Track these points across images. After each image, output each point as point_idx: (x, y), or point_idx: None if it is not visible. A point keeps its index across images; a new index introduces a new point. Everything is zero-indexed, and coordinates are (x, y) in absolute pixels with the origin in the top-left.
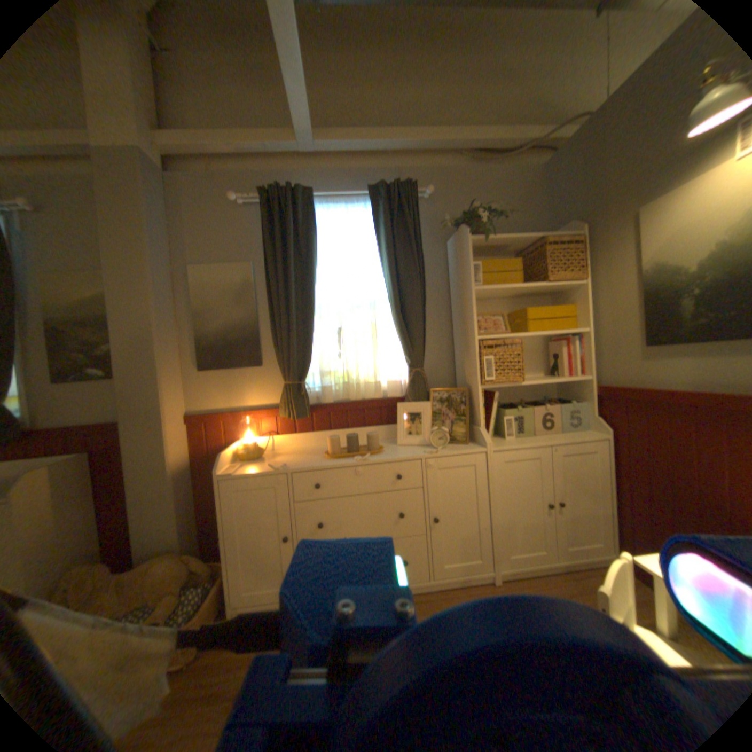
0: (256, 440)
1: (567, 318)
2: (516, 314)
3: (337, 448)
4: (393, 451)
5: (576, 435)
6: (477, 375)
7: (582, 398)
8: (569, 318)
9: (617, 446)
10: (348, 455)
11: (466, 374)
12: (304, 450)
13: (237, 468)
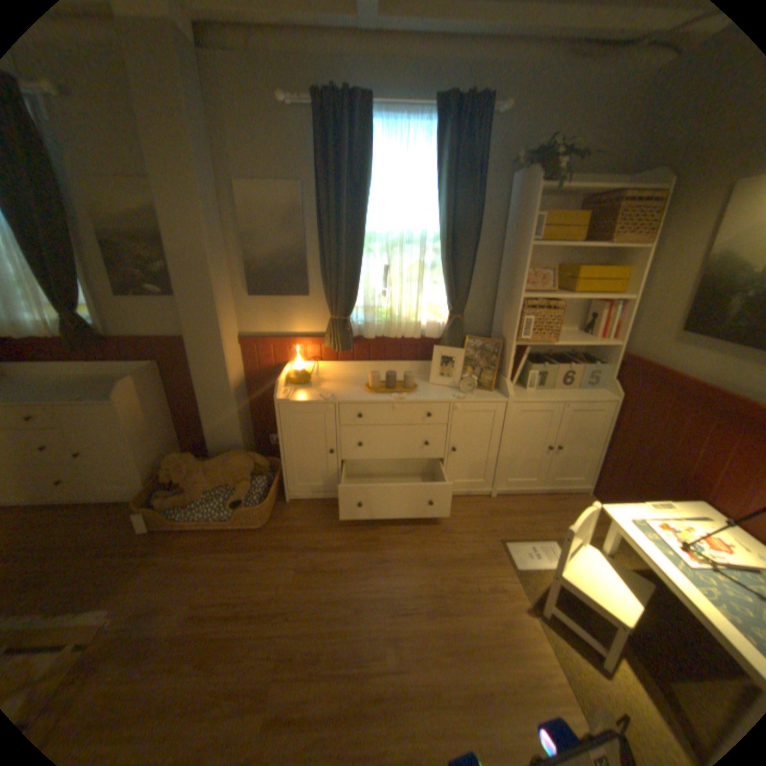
0: (302, 365)
1: (619, 278)
2: (567, 269)
3: (374, 380)
4: (424, 391)
5: (590, 394)
6: (514, 332)
7: (606, 359)
8: (620, 279)
9: (622, 408)
10: (386, 392)
11: (503, 326)
12: (345, 379)
13: (290, 394)
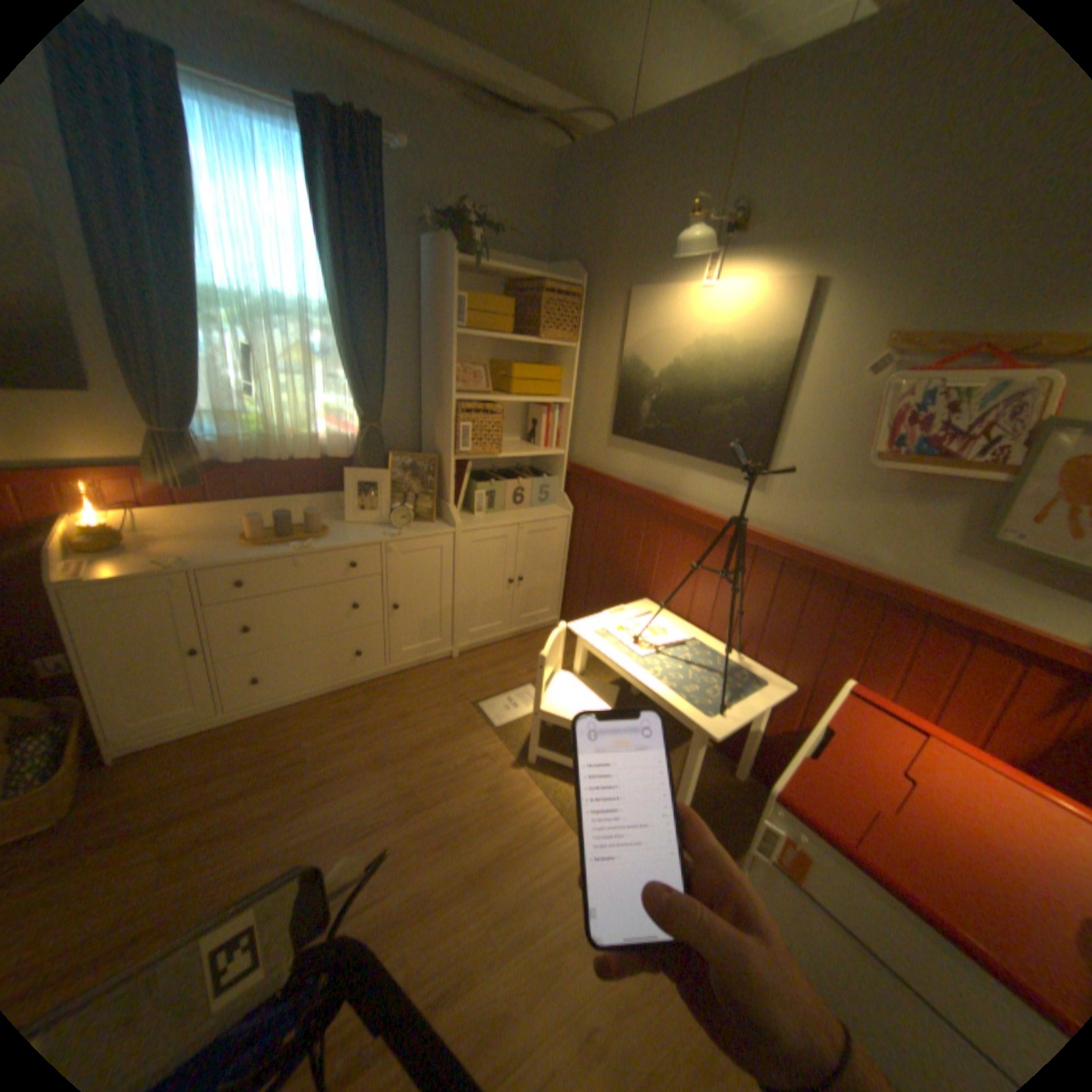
0: (96, 518)
1: (551, 381)
2: (499, 367)
3: (252, 529)
4: (340, 534)
5: (541, 512)
6: (450, 444)
7: (551, 472)
8: (552, 381)
9: (572, 524)
10: (278, 543)
11: (436, 438)
12: (196, 533)
13: (83, 569)
